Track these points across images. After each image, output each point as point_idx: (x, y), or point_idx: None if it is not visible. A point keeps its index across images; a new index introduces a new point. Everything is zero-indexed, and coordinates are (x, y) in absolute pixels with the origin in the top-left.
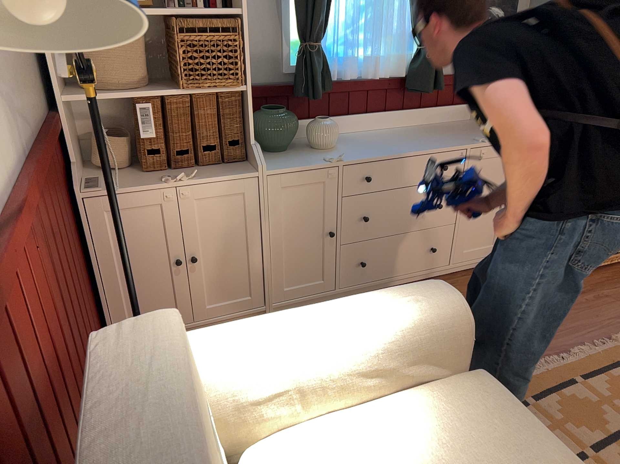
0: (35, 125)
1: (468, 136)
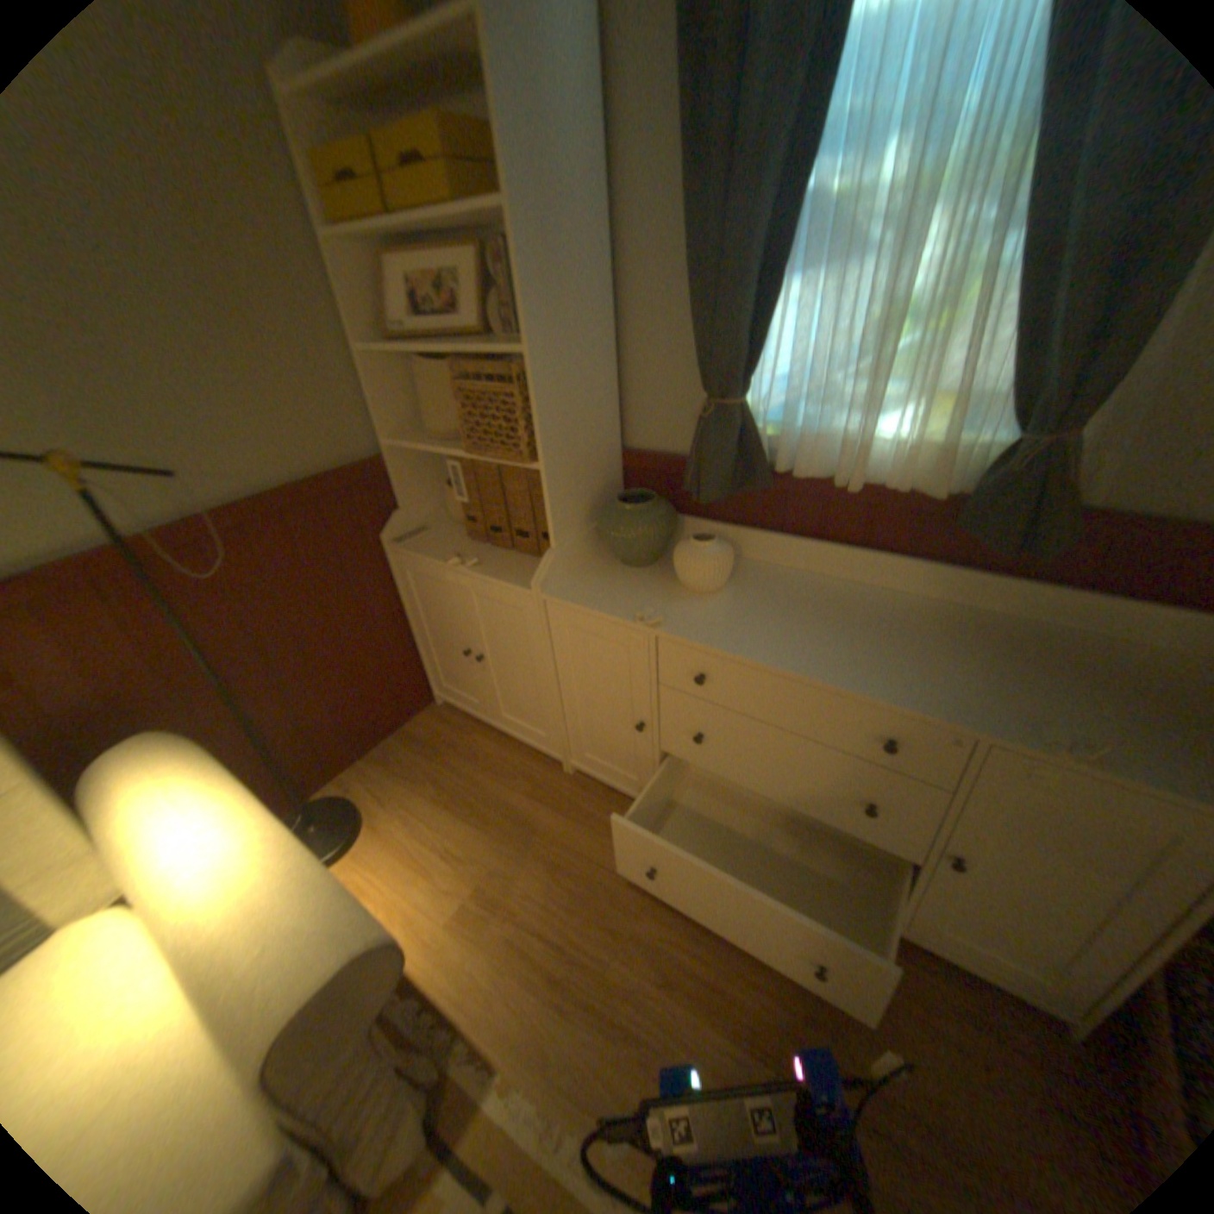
0: (290, 474)
1: (1061, 705)
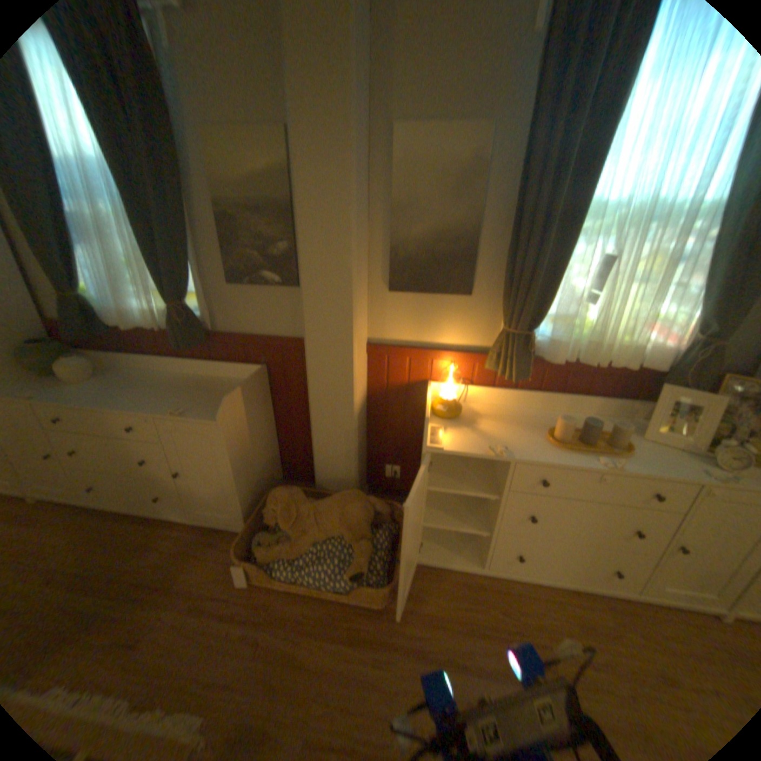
0: None
1: (190, 403)
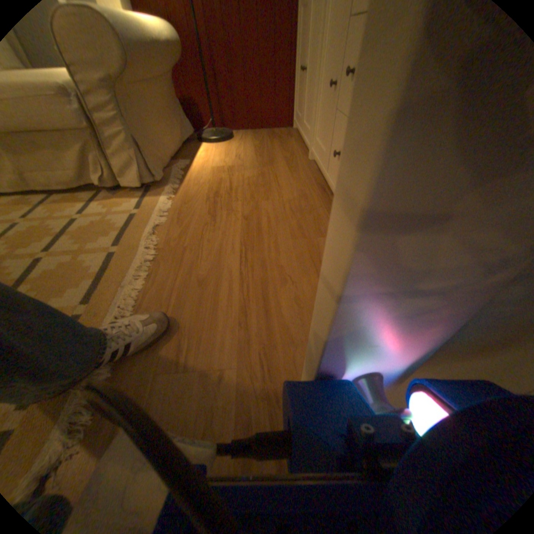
0: None
1: None
